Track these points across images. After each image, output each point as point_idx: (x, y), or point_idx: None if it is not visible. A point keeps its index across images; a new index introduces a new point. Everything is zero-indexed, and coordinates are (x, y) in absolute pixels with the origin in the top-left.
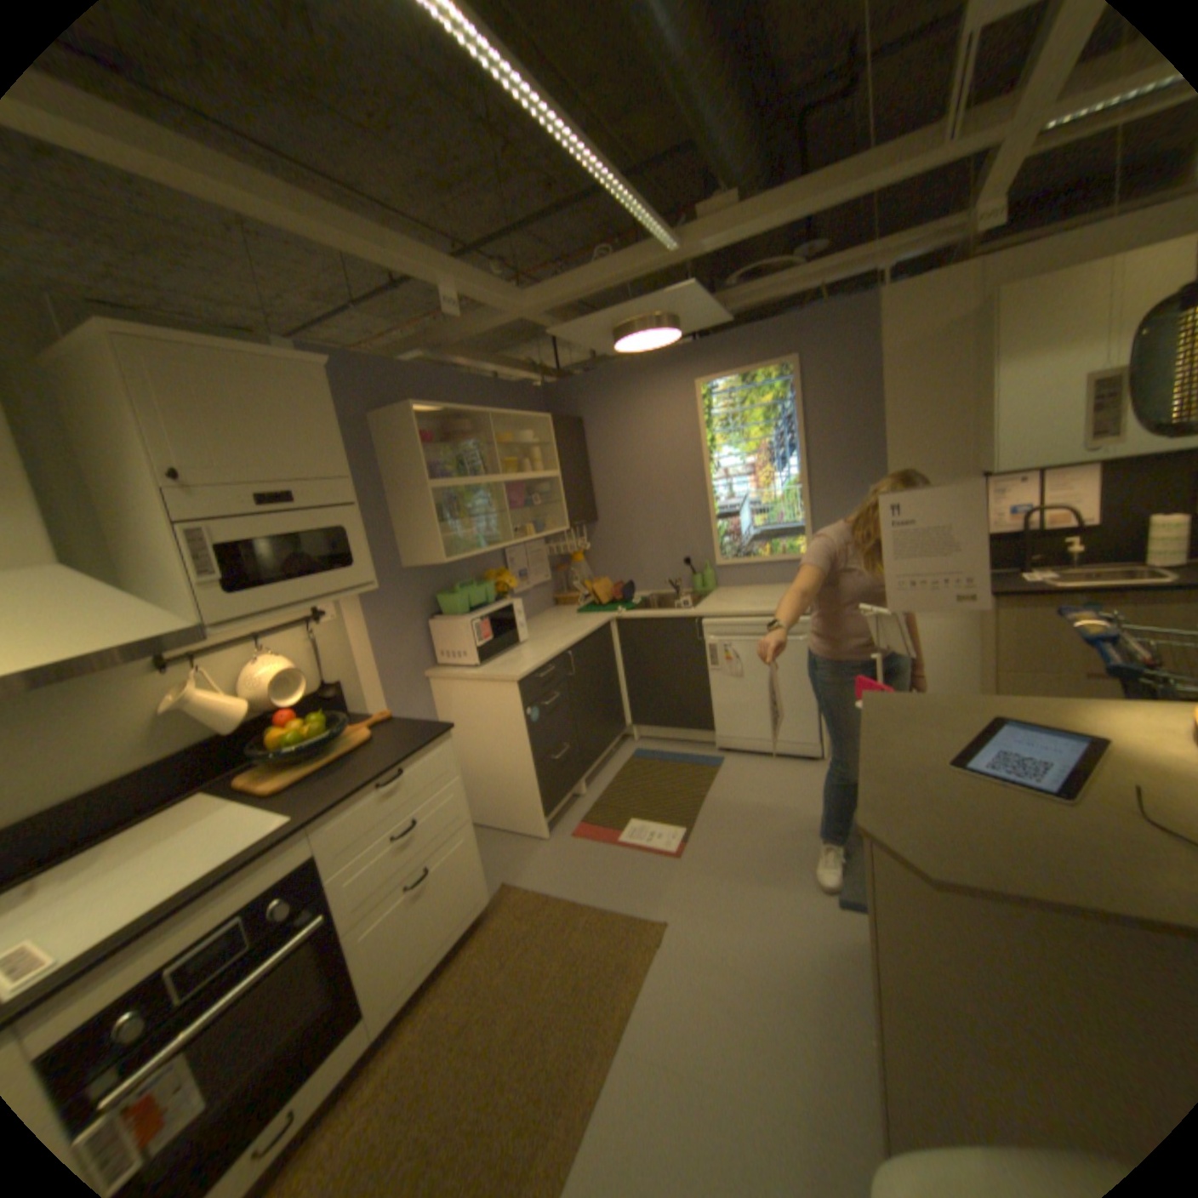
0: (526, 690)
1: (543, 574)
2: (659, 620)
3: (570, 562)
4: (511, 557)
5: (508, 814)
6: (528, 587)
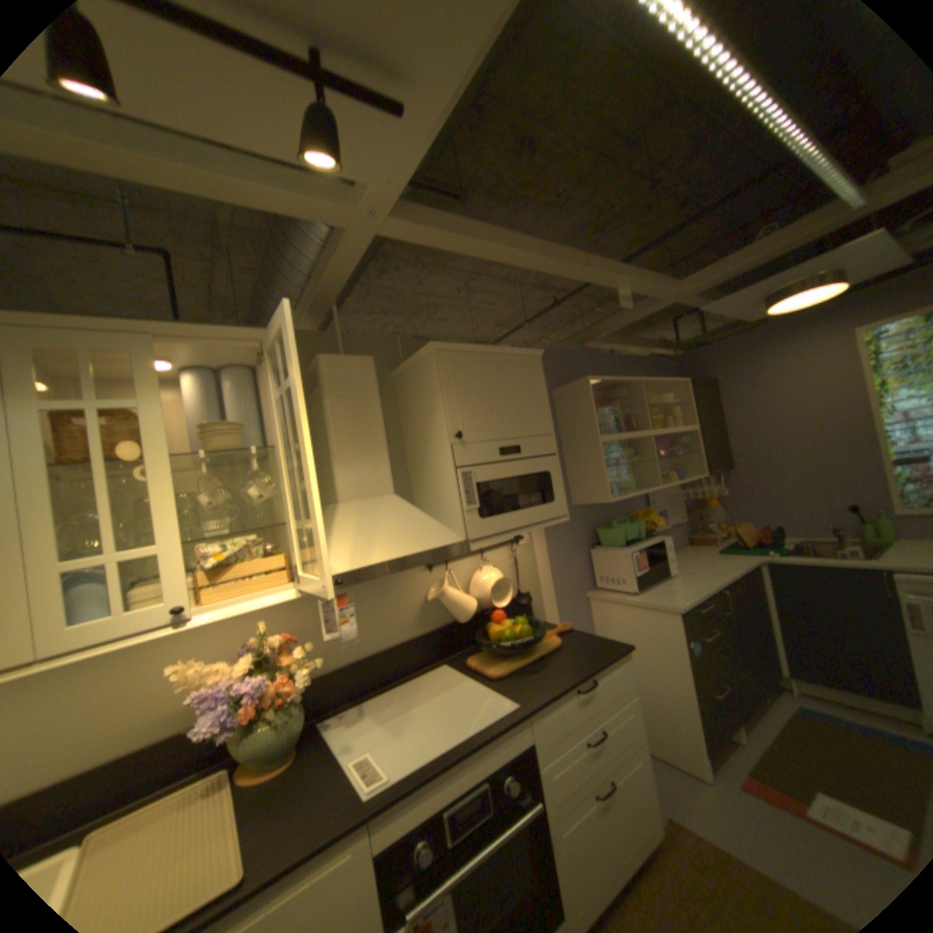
0: (689, 625)
1: (680, 517)
2: (826, 570)
3: (703, 507)
4: (653, 500)
5: (665, 745)
6: (667, 528)
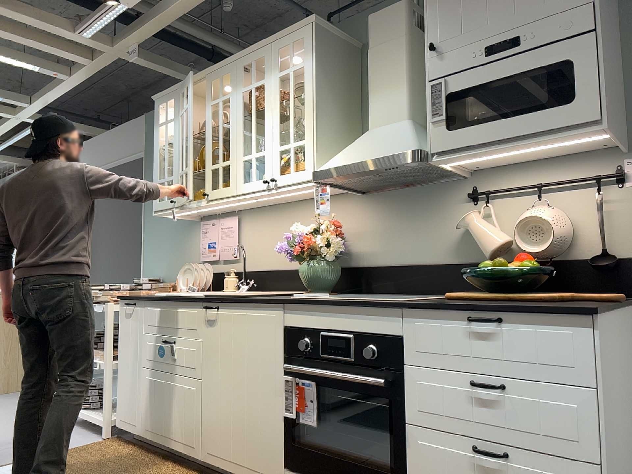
0: None
1: None
2: None
3: None
4: None
5: None
6: None
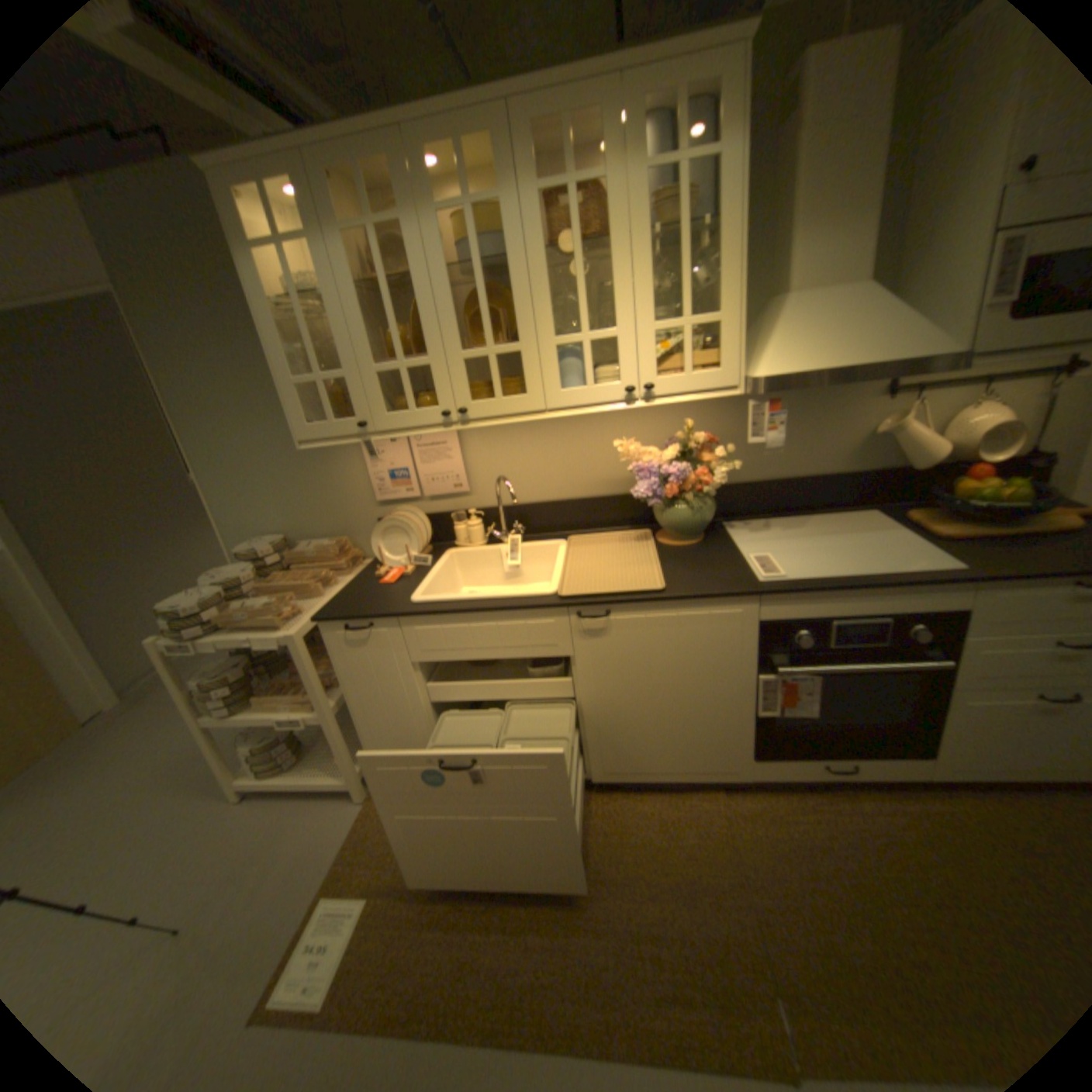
0: None
1: None
2: None
3: None
4: None
5: None
6: None
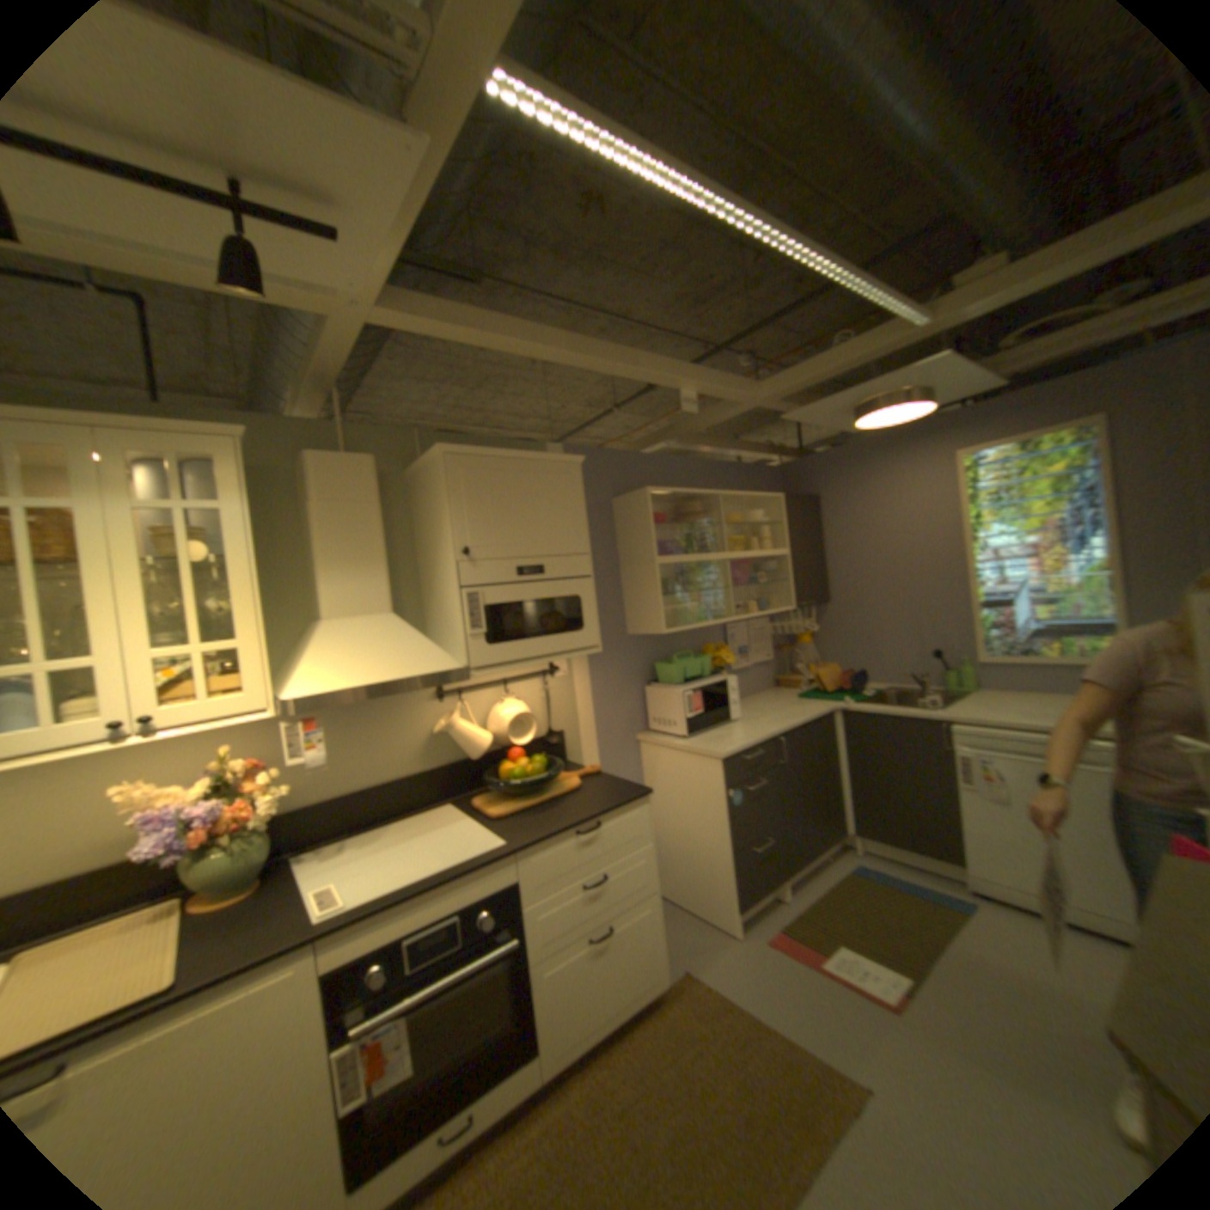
0: (729, 771)
1: (763, 653)
2: (894, 719)
3: (795, 644)
4: (730, 633)
5: (701, 899)
6: (746, 665)
